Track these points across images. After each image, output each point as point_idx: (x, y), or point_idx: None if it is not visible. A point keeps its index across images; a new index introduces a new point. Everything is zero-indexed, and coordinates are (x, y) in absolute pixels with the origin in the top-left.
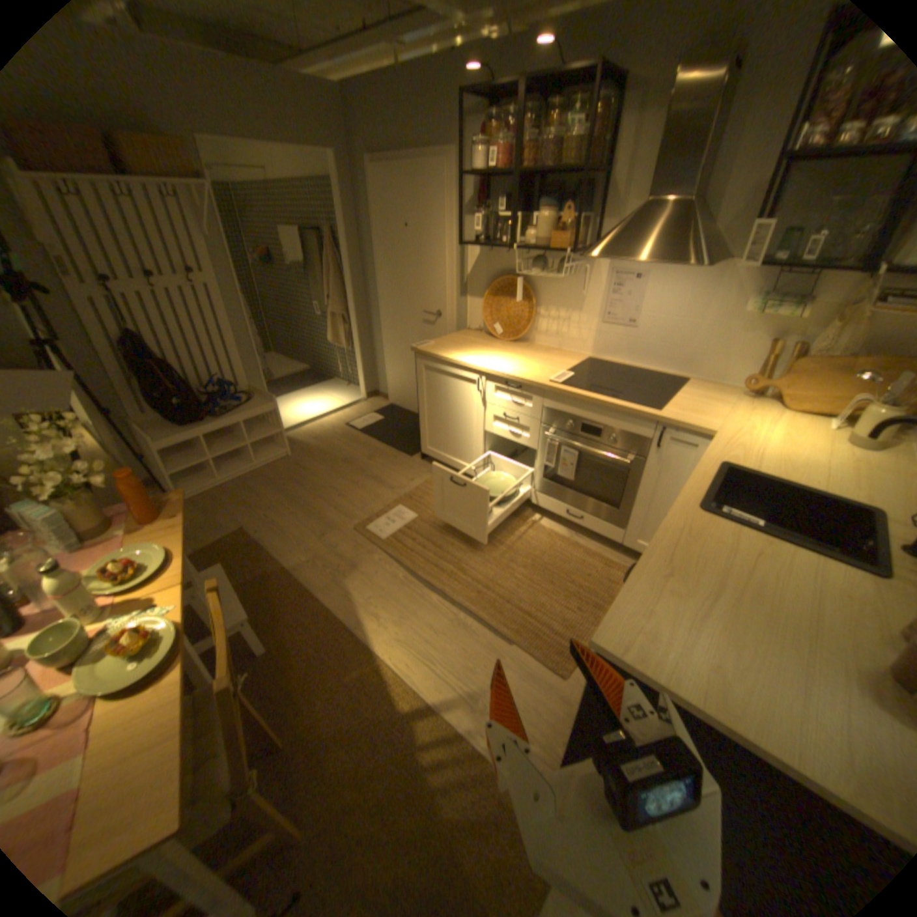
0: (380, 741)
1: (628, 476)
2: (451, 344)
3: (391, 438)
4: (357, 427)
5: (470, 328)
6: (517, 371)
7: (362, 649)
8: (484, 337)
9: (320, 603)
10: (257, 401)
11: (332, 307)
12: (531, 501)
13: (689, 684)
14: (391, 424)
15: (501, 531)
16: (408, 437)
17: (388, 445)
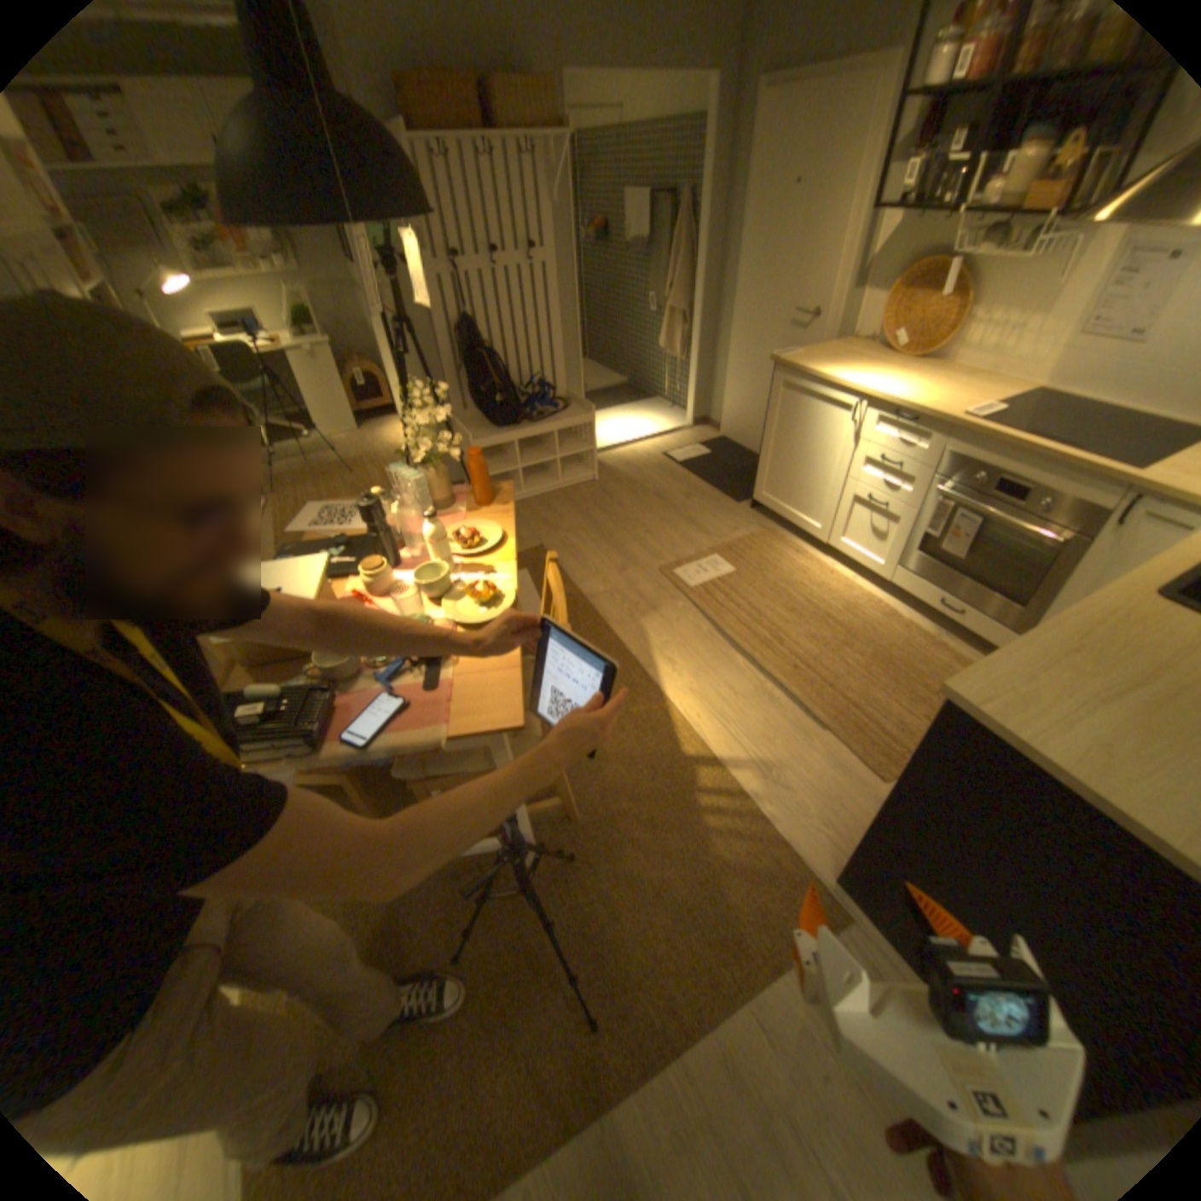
0: (660, 772)
1: (1055, 563)
2: (826, 356)
3: (715, 478)
4: (675, 458)
5: (858, 336)
6: (917, 396)
7: (652, 687)
8: (876, 349)
9: (614, 634)
10: (573, 411)
11: (671, 301)
12: (890, 580)
13: (1057, 750)
14: (718, 461)
15: (839, 608)
16: (737, 480)
17: (711, 486)
